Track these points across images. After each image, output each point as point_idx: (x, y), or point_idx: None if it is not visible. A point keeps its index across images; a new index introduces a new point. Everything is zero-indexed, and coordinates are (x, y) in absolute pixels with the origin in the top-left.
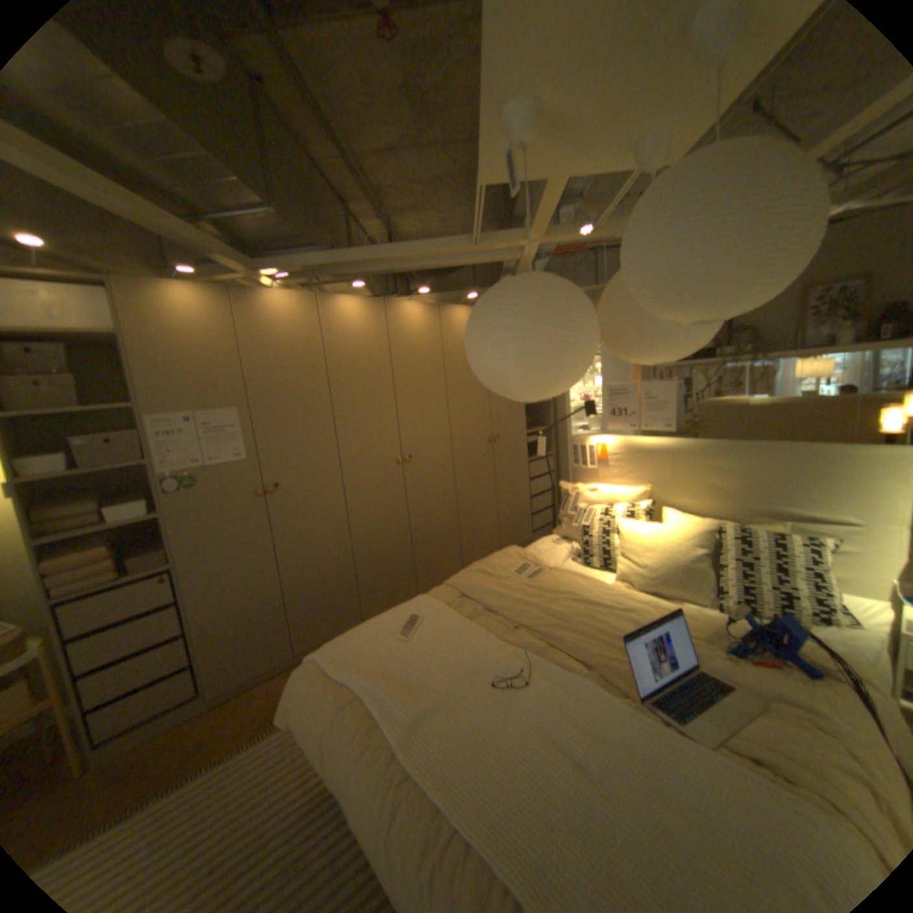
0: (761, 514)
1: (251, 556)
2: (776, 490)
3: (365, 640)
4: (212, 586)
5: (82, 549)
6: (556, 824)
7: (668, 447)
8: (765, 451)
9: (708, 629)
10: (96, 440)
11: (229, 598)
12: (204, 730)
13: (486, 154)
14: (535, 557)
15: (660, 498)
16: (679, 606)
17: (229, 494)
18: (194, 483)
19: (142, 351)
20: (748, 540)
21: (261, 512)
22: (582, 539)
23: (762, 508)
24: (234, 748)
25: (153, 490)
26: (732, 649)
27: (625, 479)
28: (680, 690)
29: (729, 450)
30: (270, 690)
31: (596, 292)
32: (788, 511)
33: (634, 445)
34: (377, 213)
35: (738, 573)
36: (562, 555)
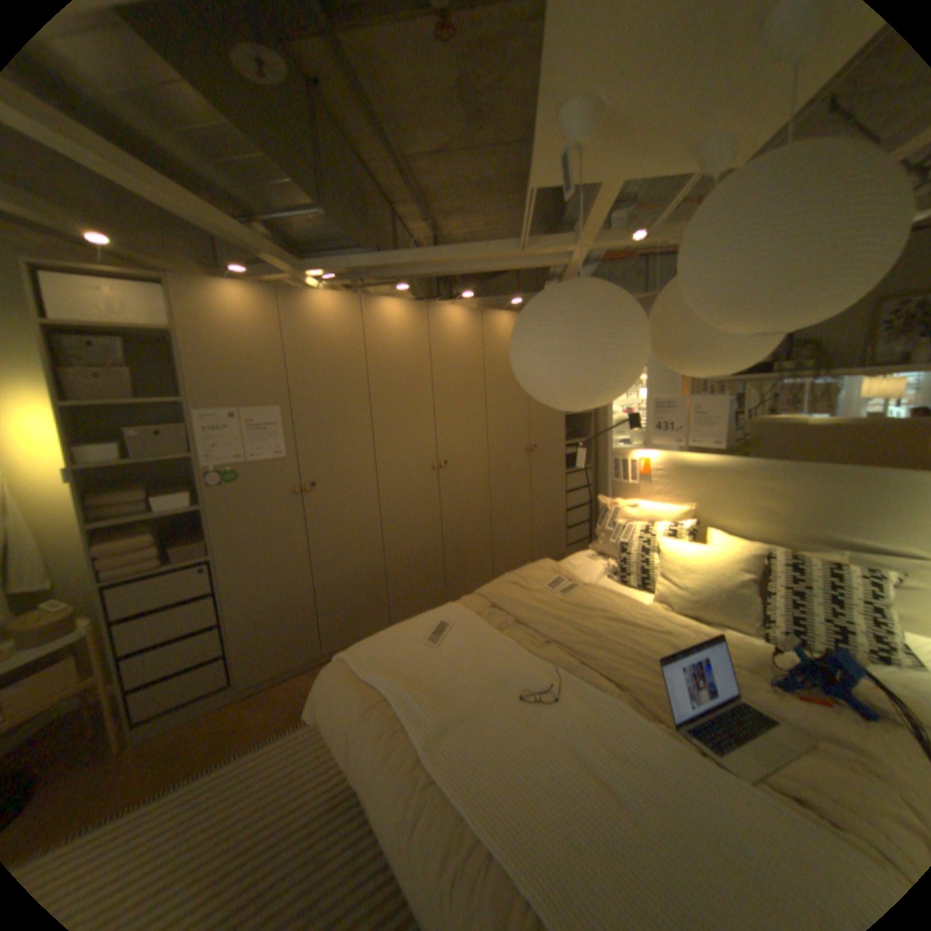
0: (816, 541)
1: (285, 553)
2: (834, 516)
3: (393, 644)
4: (248, 580)
5: (129, 536)
6: (581, 845)
7: (716, 464)
8: (824, 474)
9: (751, 658)
10: (146, 432)
11: (263, 592)
12: (234, 720)
13: (540, 157)
14: (569, 572)
15: (705, 518)
16: (721, 632)
17: (267, 491)
18: (235, 478)
19: (193, 347)
20: (800, 567)
21: (297, 510)
22: (619, 556)
23: (818, 534)
24: (262, 740)
25: (197, 483)
26: (777, 681)
27: (668, 497)
28: (719, 720)
29: (784, 470)
30: (297, 686)
31: (646, 301)
32: (847, 539)
33: (680, 462)
34: (423, 216)
35: (787, 602)
36: (598, 571)
